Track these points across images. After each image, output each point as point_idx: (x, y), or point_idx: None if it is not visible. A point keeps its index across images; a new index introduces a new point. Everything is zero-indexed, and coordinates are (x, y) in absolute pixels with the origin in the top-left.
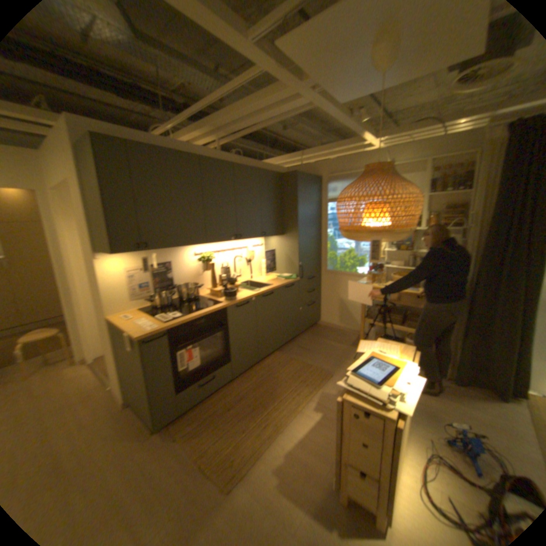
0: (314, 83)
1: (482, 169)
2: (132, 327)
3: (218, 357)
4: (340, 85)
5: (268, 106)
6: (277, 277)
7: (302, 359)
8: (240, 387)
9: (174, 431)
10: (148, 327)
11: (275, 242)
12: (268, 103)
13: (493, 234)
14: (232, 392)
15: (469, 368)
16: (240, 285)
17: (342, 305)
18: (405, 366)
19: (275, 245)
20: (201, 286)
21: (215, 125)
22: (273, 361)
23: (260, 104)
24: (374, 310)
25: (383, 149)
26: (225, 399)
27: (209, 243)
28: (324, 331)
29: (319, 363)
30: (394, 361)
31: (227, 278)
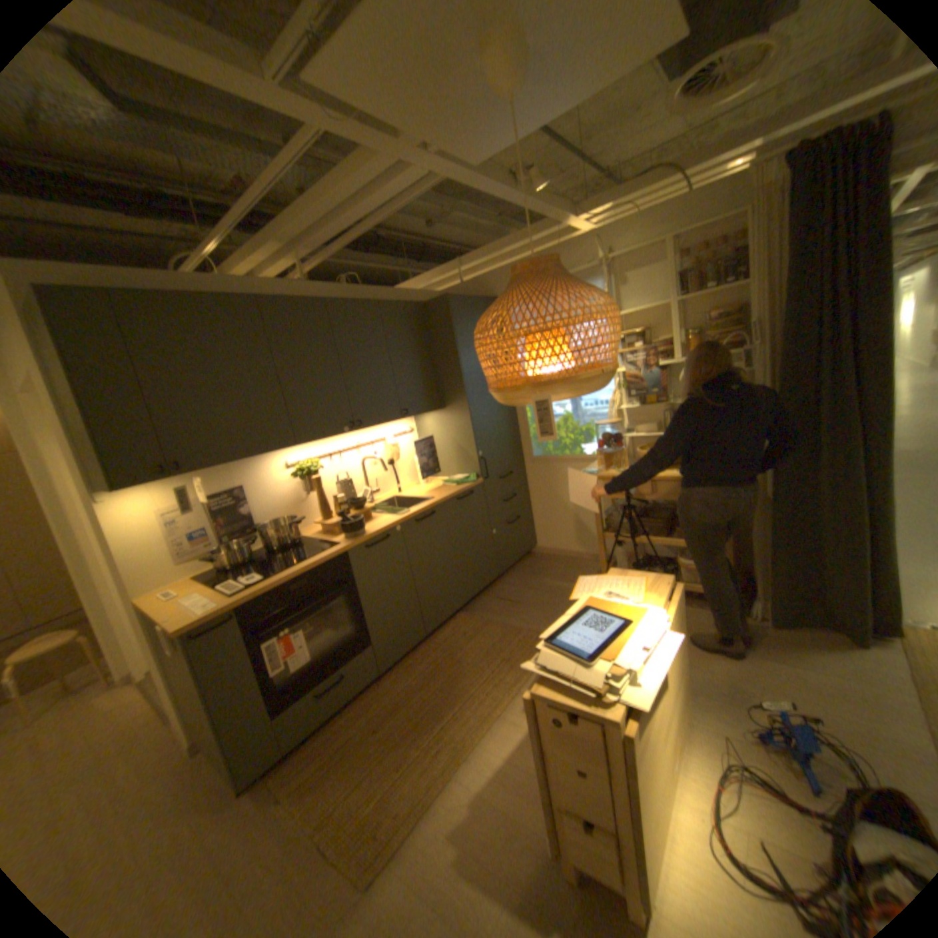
0: (420, 137)
1: (759, 241)
2: (173, 612)
3: (348, 640)
4: (455, 132)
5: (358, 190)
6: (445, 483)
7: (504, 620)
8: (397, 687)
9: (278, 784)
10: (202, 609)
11: (432, 422)
12: (355, 184)
13: (794, 353)
14: (382, 697)
15: (791, 596)
16: (377, 506)
17: (568, 515)
18: (644, 615)
19: (434, 428)
20: (302, 520)
21: (282, 238)
22: (454, 630)
23: (342, 188)
24: (619, 515)
25: (590, 234)
26: (370, 712)
27: (303, 444)
28: (545, 564)
29: (535, 623)
30: (626, 609)
31: (351, 497)
